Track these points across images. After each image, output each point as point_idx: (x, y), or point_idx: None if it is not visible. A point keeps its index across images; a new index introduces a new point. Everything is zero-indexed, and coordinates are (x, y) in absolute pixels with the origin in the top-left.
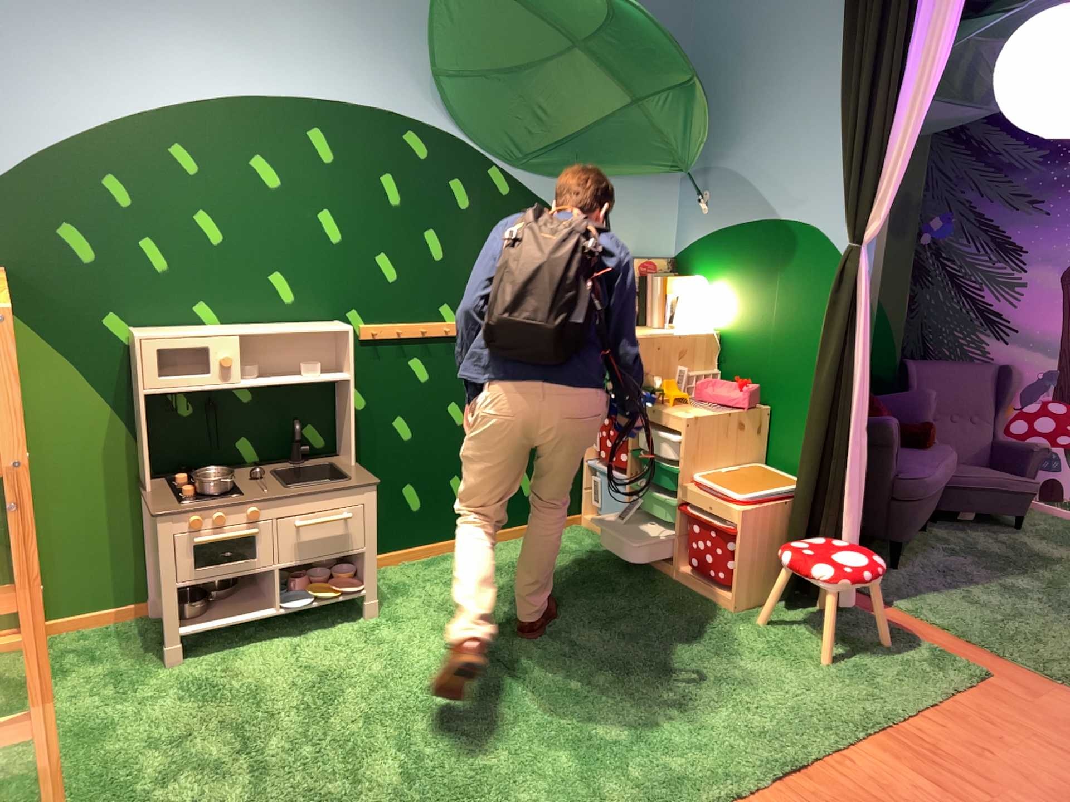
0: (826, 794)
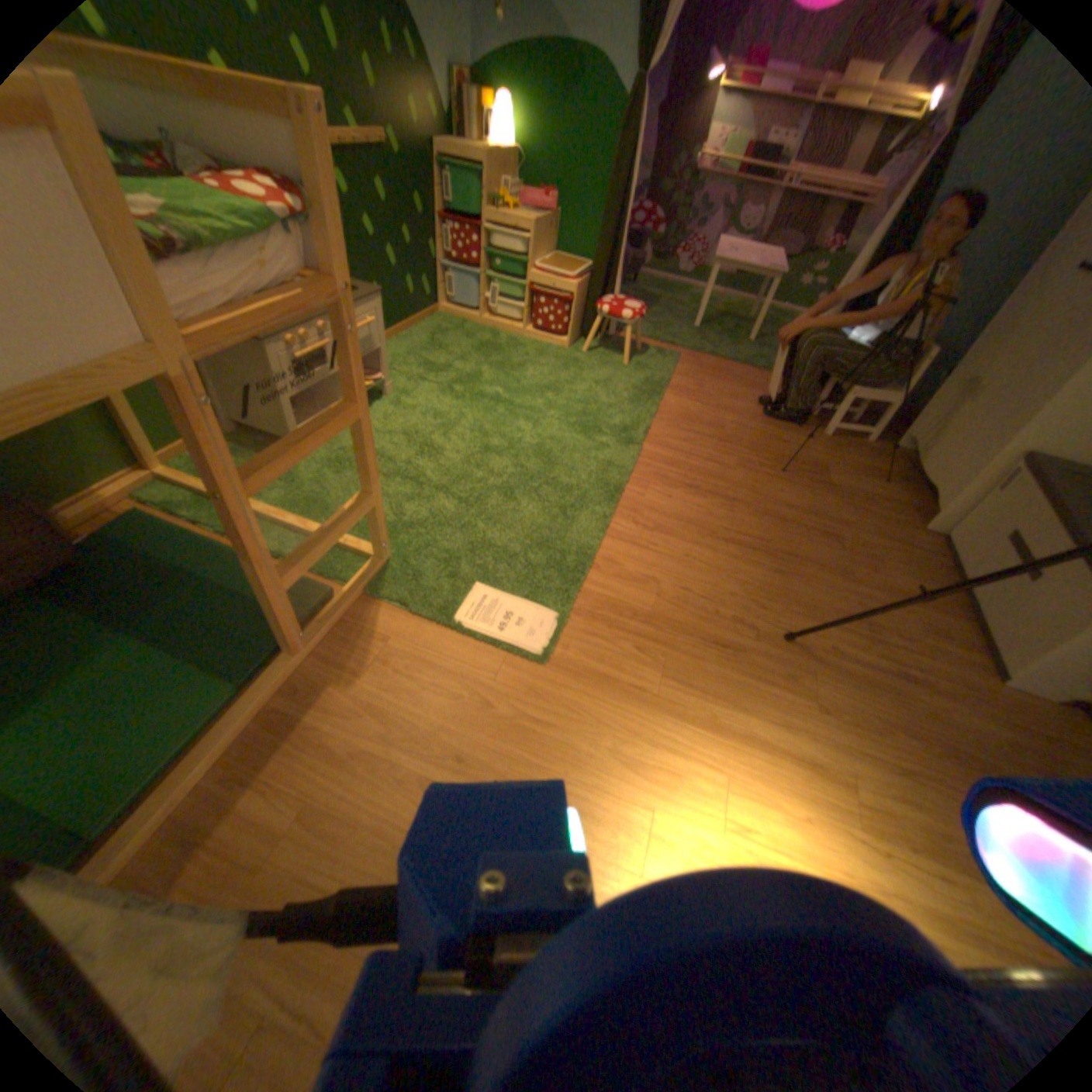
0: (672, 421)
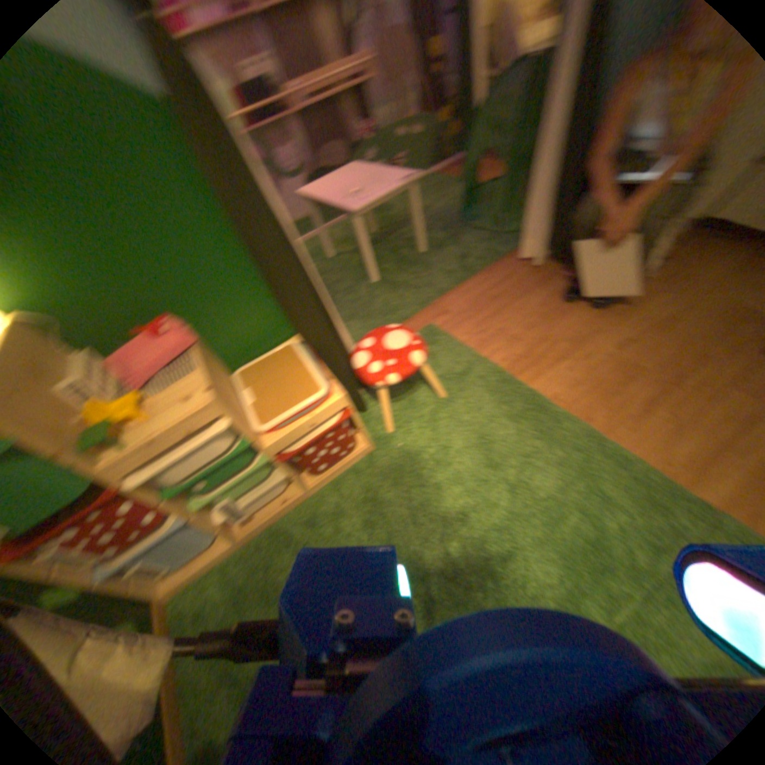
0: (609, 411)
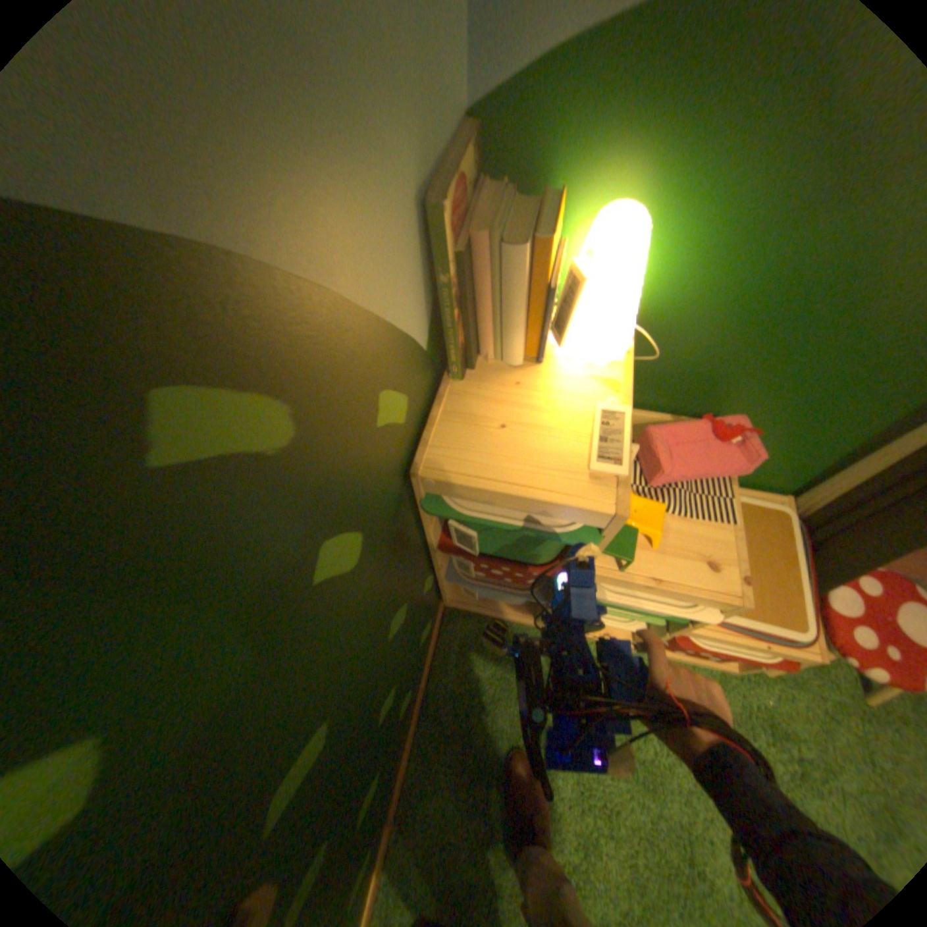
0: None
